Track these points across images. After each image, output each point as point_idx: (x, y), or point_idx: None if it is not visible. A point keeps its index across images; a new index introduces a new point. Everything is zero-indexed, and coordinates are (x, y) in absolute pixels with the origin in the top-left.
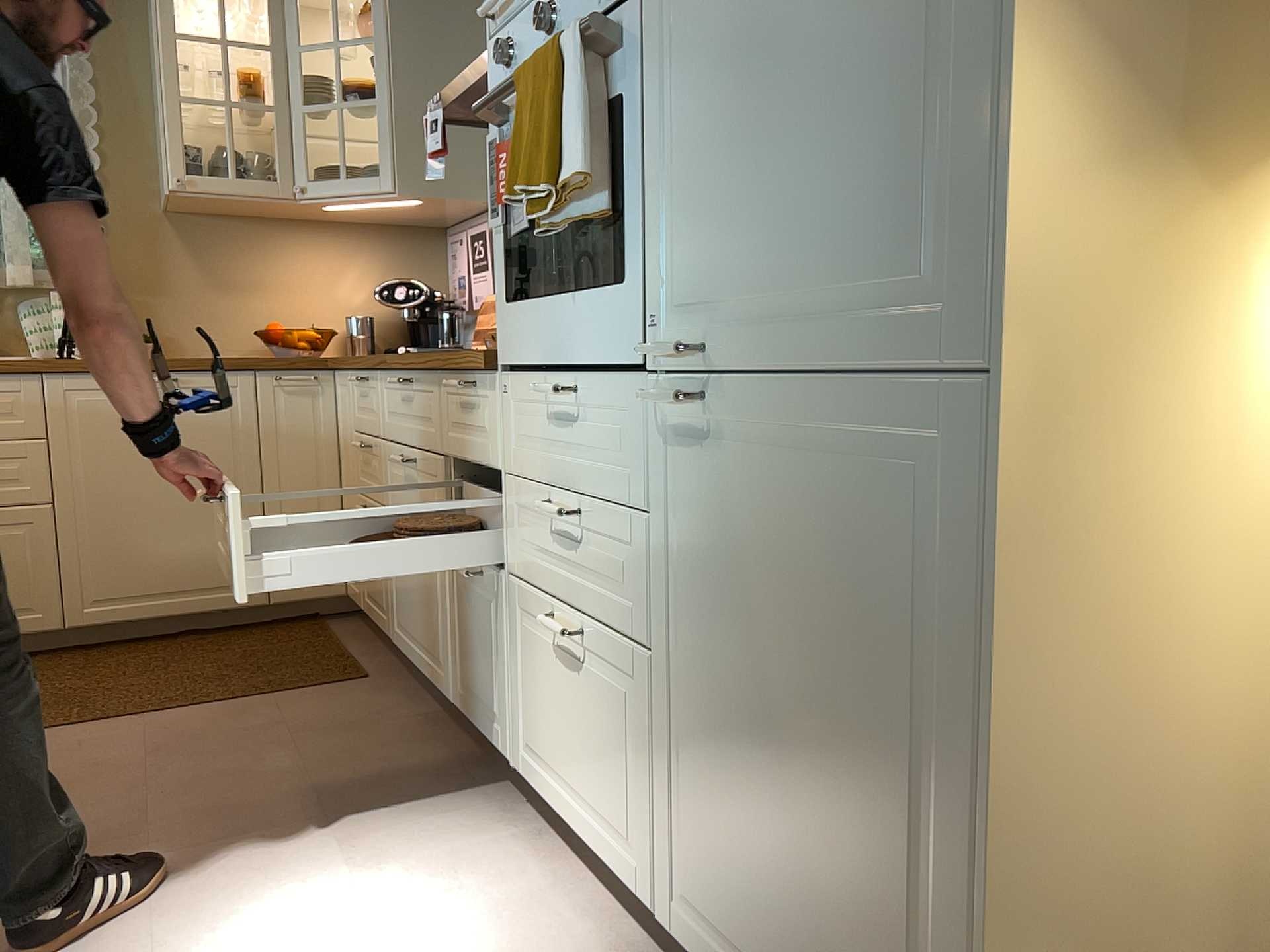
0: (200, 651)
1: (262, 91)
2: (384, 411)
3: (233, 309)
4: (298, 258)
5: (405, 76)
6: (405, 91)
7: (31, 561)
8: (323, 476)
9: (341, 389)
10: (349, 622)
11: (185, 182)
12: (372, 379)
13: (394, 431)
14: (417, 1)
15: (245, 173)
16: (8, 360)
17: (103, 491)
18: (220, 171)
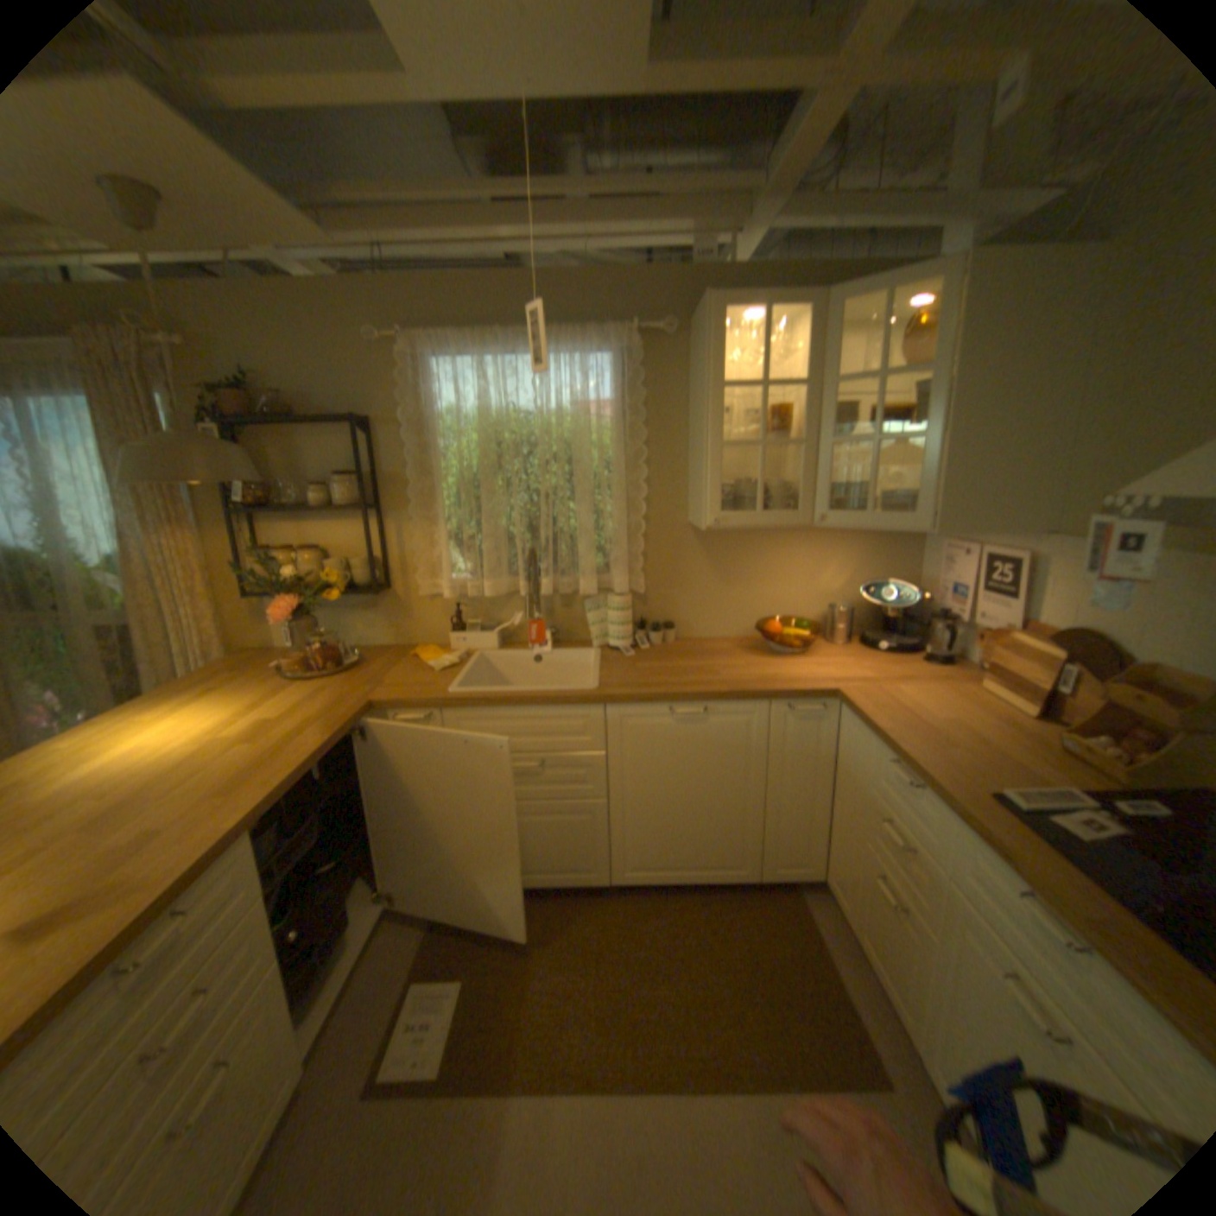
0: (709, 935)
1: (790, 423)
2: (963, 865)
3: (733, 599)
4: (790, 555)
5: (967, 406)
6: (964, 423)
7: (589, 840)
8: (818, 789)
9: (850, 726)
10: (826, 909)
11: (718, 520)
12: (935, 800)
13: (992, 919)
14: (997, 314)
15: (767, 503)
16: (580, 689)
17: (642, 793)
18: (745, 503)
